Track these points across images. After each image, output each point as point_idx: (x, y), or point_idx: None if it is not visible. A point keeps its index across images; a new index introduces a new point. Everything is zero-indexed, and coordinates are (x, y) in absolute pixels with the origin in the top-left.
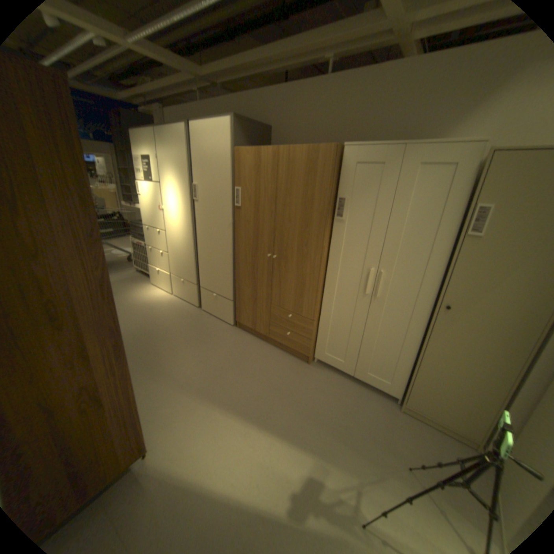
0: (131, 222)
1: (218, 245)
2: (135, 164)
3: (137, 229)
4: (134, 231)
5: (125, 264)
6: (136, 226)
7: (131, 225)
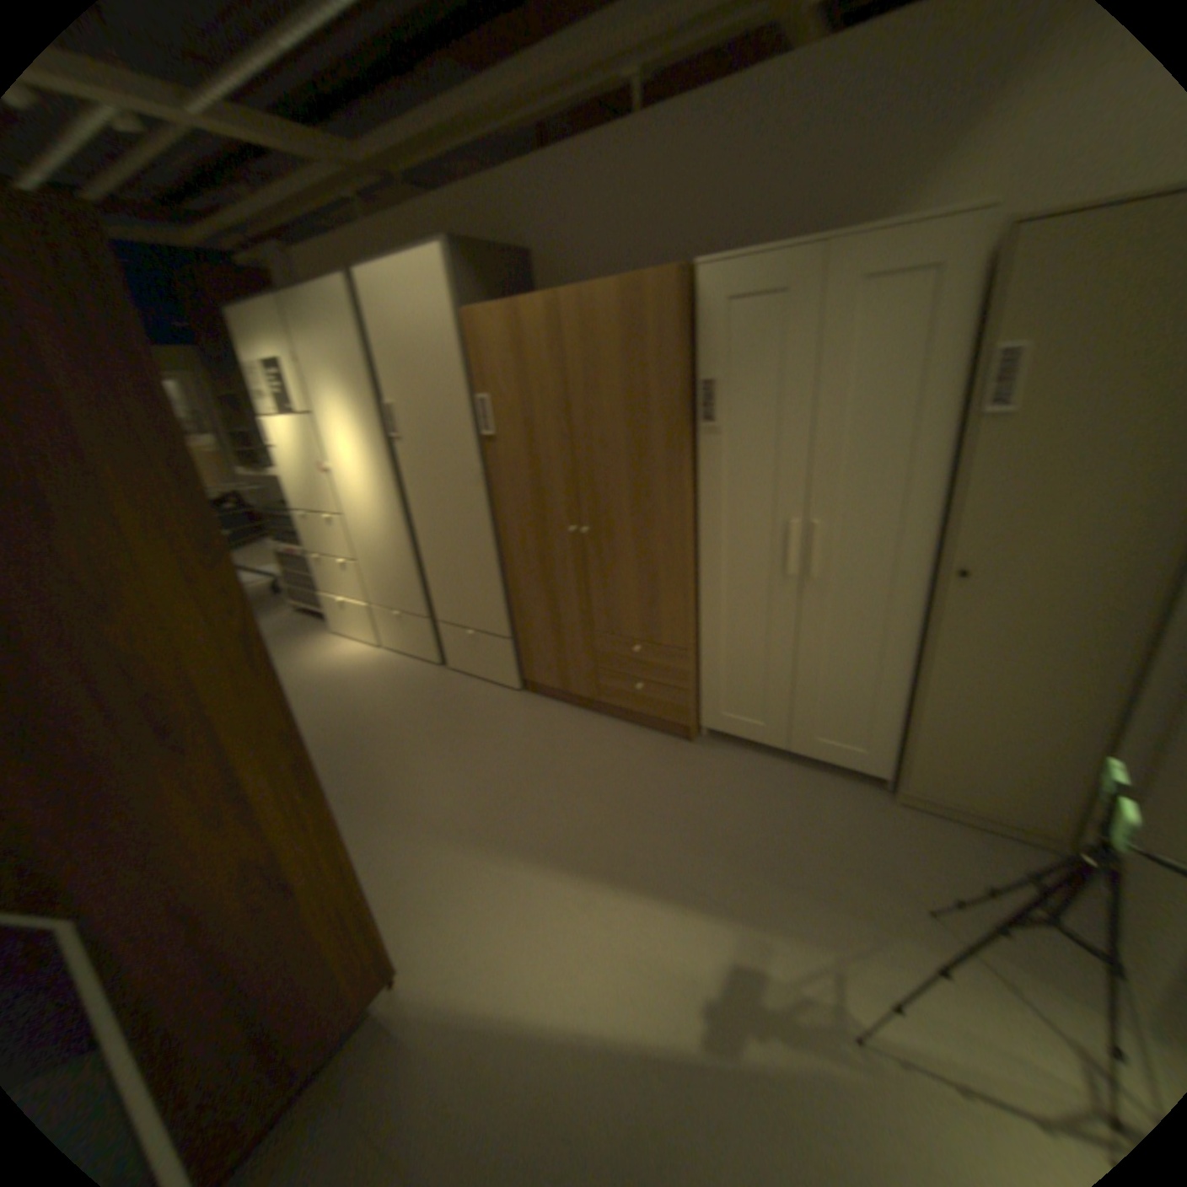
0: (256, 508)
1: (454, 525)
2: (241, 382)
3: (273, 522)
4: (266, 526)
5: (261, 601)
6: (268, 515)
7: (258, 514)
